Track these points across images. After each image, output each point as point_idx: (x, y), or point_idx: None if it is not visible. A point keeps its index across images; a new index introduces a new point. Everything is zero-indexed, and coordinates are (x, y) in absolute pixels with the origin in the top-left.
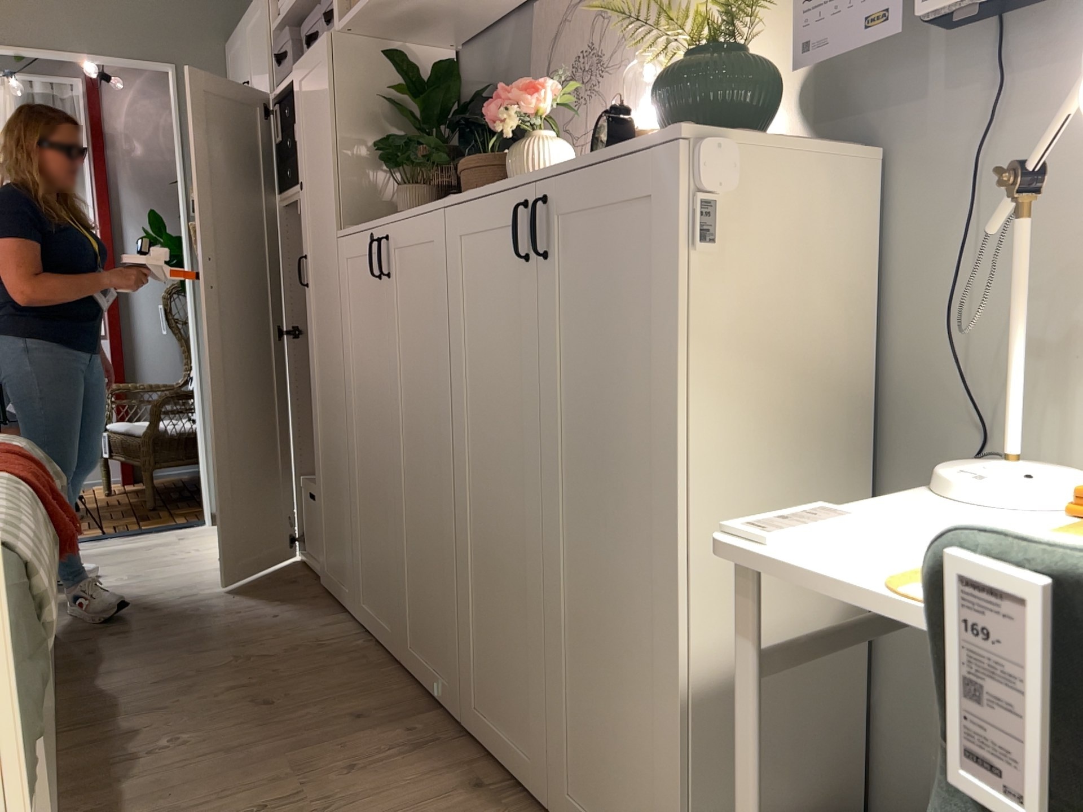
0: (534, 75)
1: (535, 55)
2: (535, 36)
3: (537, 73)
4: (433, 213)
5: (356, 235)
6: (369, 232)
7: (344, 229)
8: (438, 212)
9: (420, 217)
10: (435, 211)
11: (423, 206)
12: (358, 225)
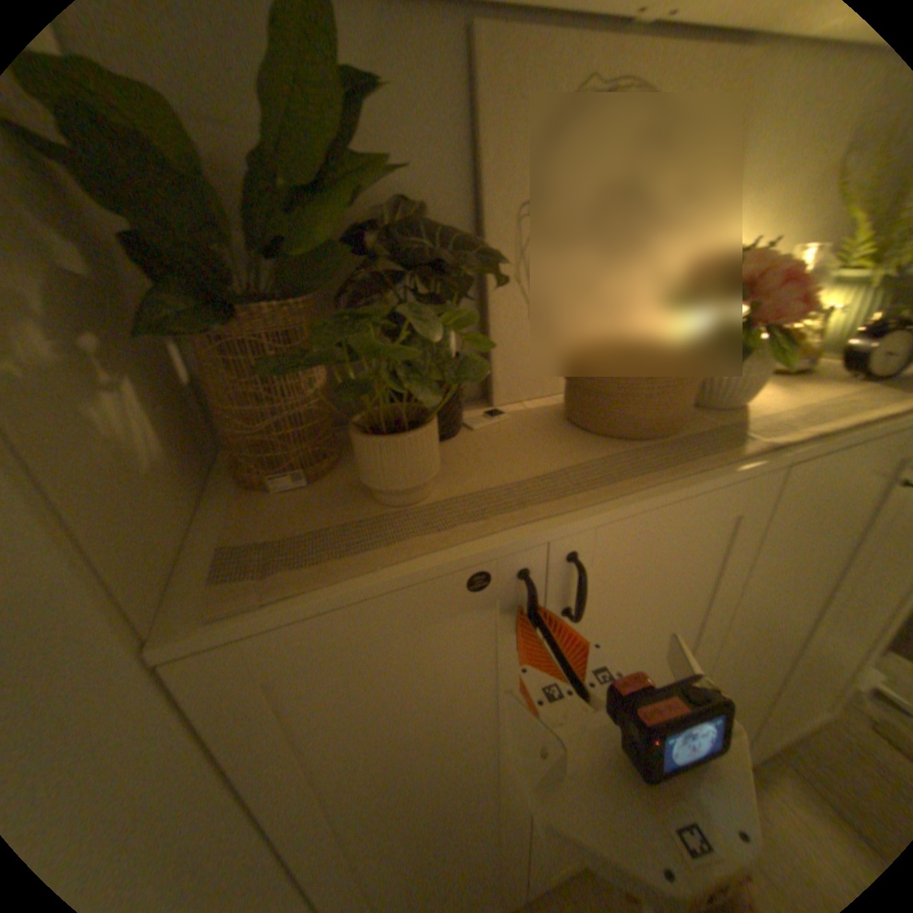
0: (488, 179)
1: (488, 140)
2: (488, 100)
3: (505, 180)
4: (764, 476)
5: (377, 599)
6: (473, 568)
7: (221, 613)
8: (778, 472)
9: (722, 489)
10: (763, 471)
11: (701, 469)
12: (342, 575)
